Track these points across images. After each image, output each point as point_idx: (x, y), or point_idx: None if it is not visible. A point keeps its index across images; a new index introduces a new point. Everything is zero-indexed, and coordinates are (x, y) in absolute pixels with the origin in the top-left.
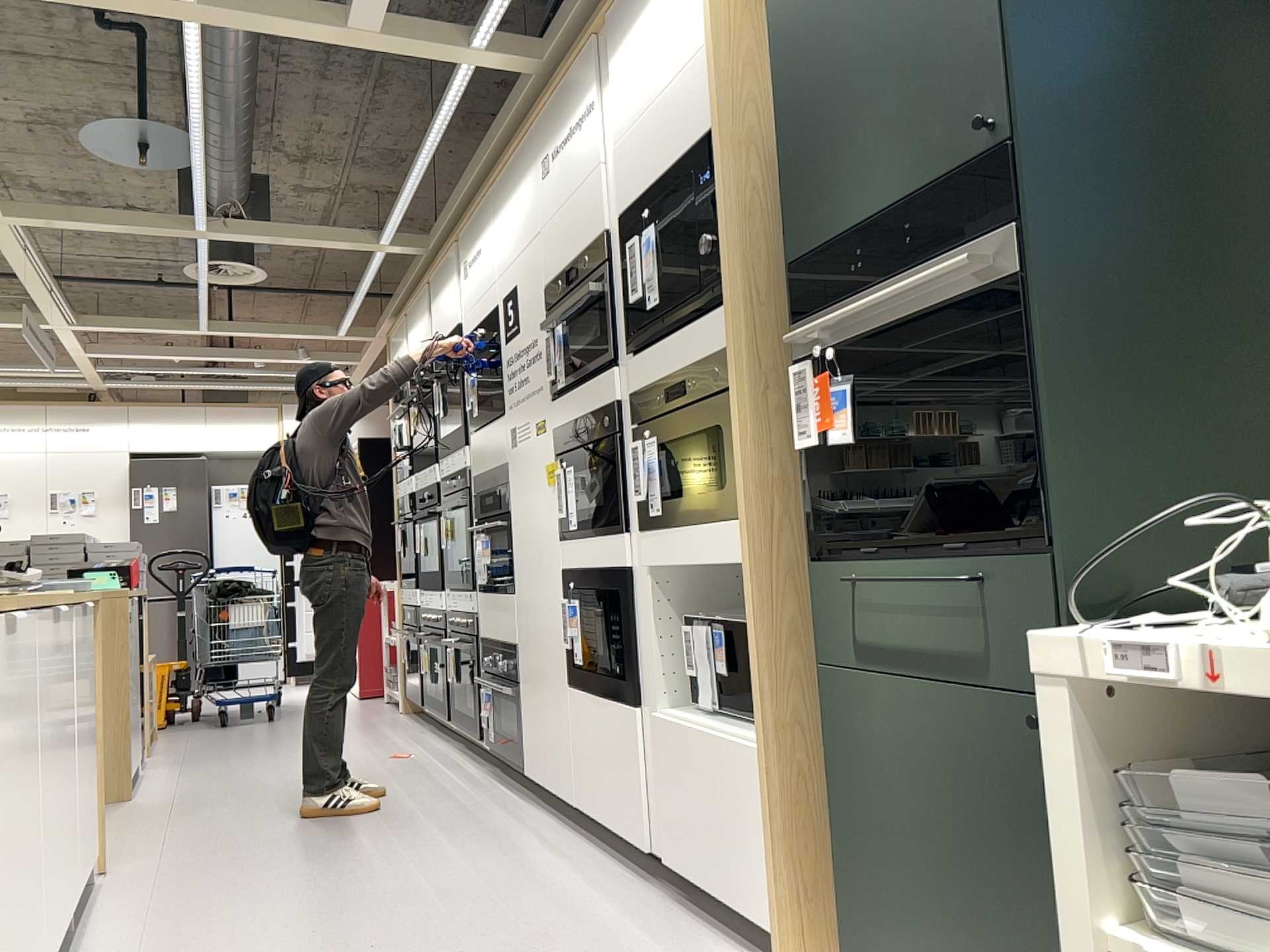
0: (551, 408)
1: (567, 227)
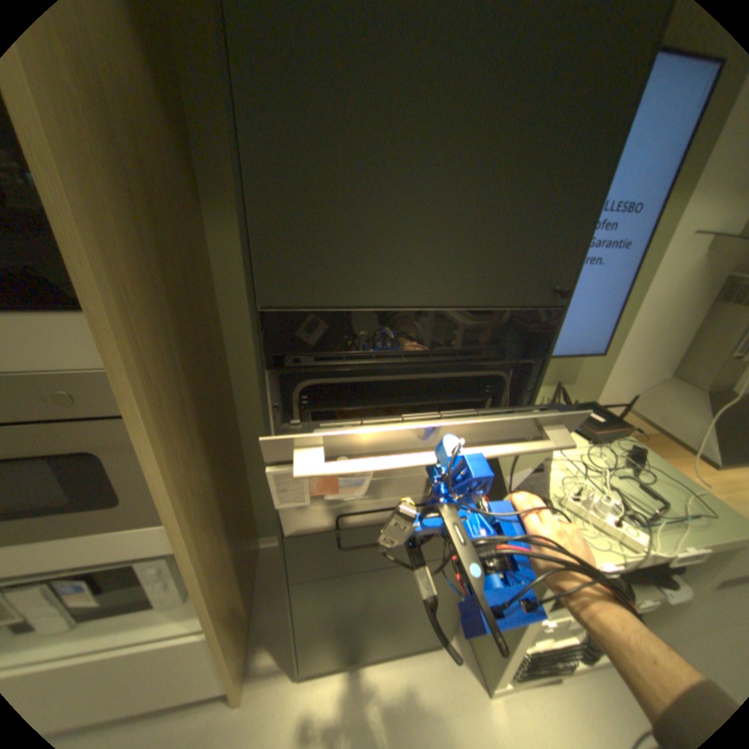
0: None
1: None
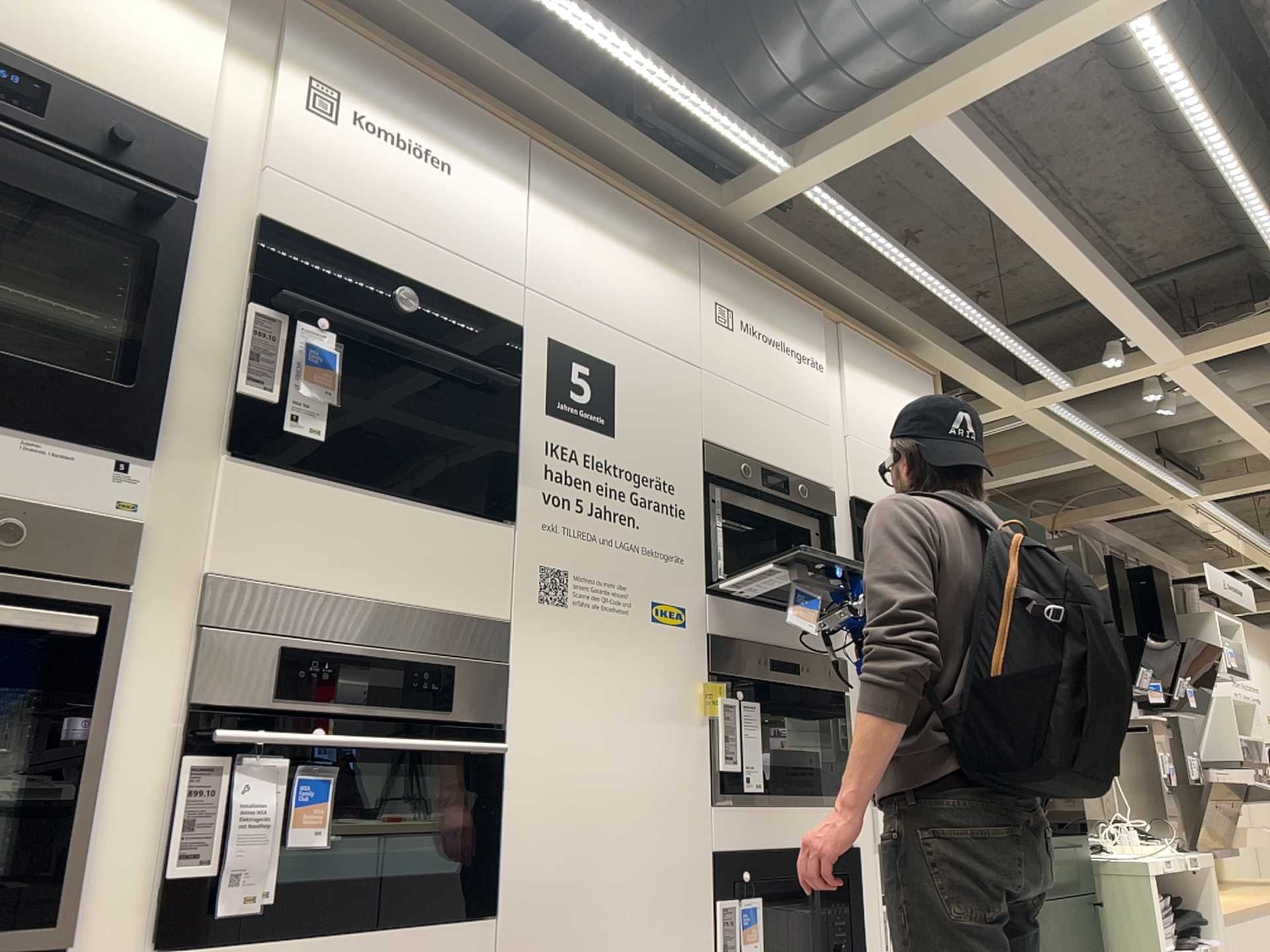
0: (701, 598)
1: (757, 425)
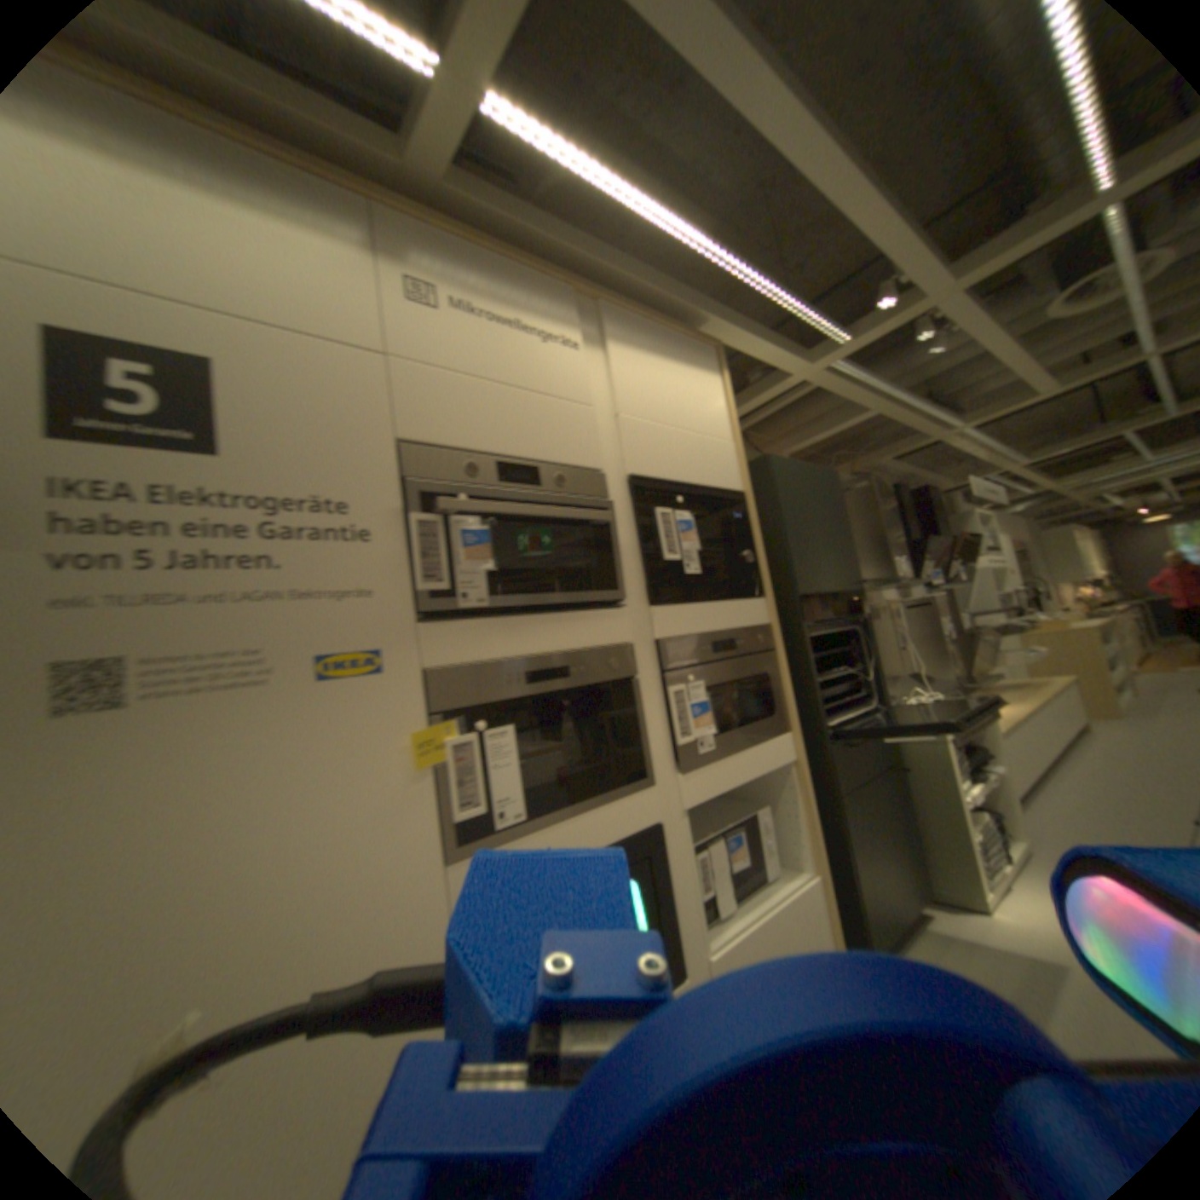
0: (422, 633)
1: (501, 413)
